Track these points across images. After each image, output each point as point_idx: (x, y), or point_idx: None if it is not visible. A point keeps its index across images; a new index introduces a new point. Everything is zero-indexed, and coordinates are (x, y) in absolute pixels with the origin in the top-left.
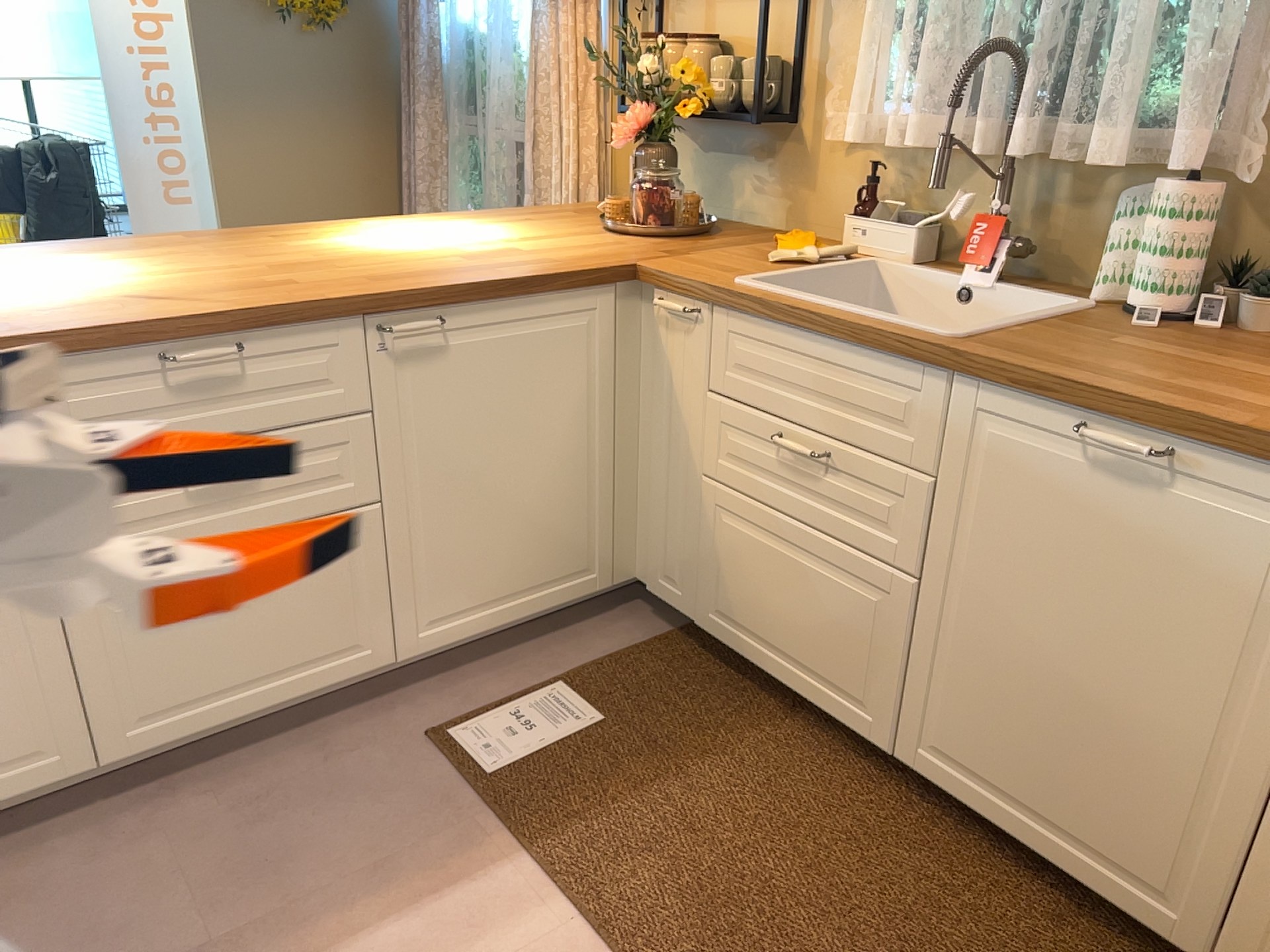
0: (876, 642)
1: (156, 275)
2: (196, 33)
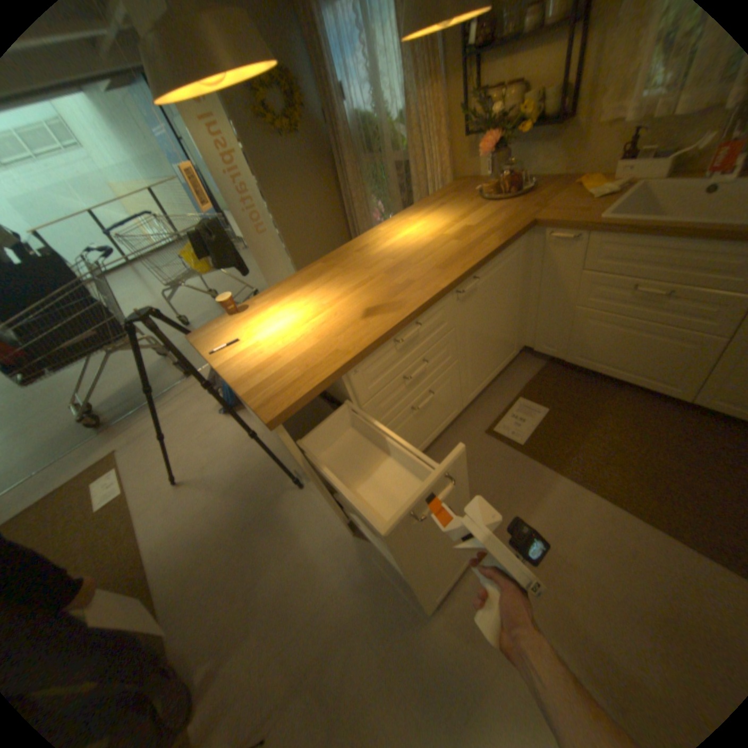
0: (691, 364)
1: (345, 294)
2: (246, 154)
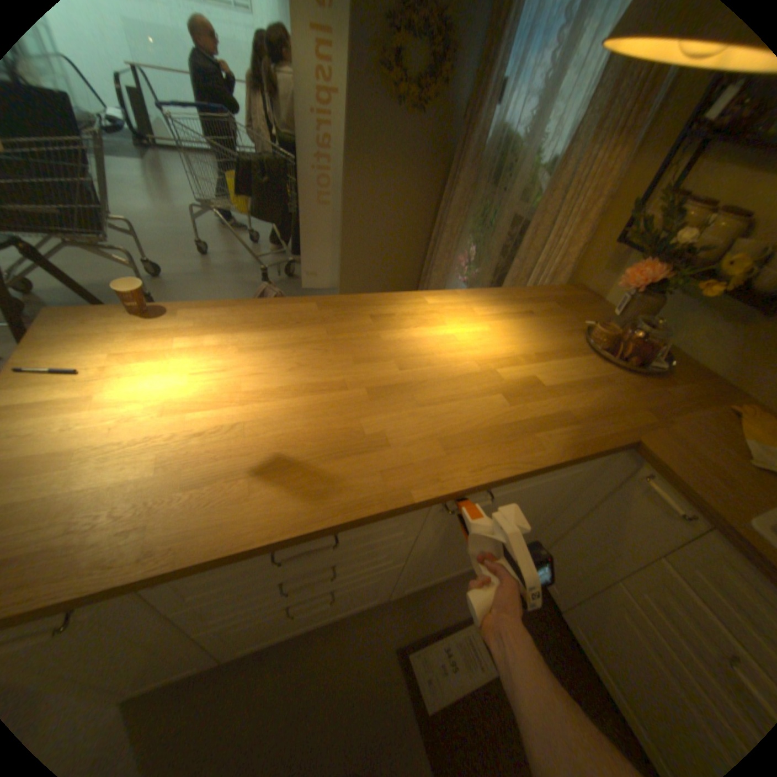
0: None
1: (286, 392)
2: (347, 103)
